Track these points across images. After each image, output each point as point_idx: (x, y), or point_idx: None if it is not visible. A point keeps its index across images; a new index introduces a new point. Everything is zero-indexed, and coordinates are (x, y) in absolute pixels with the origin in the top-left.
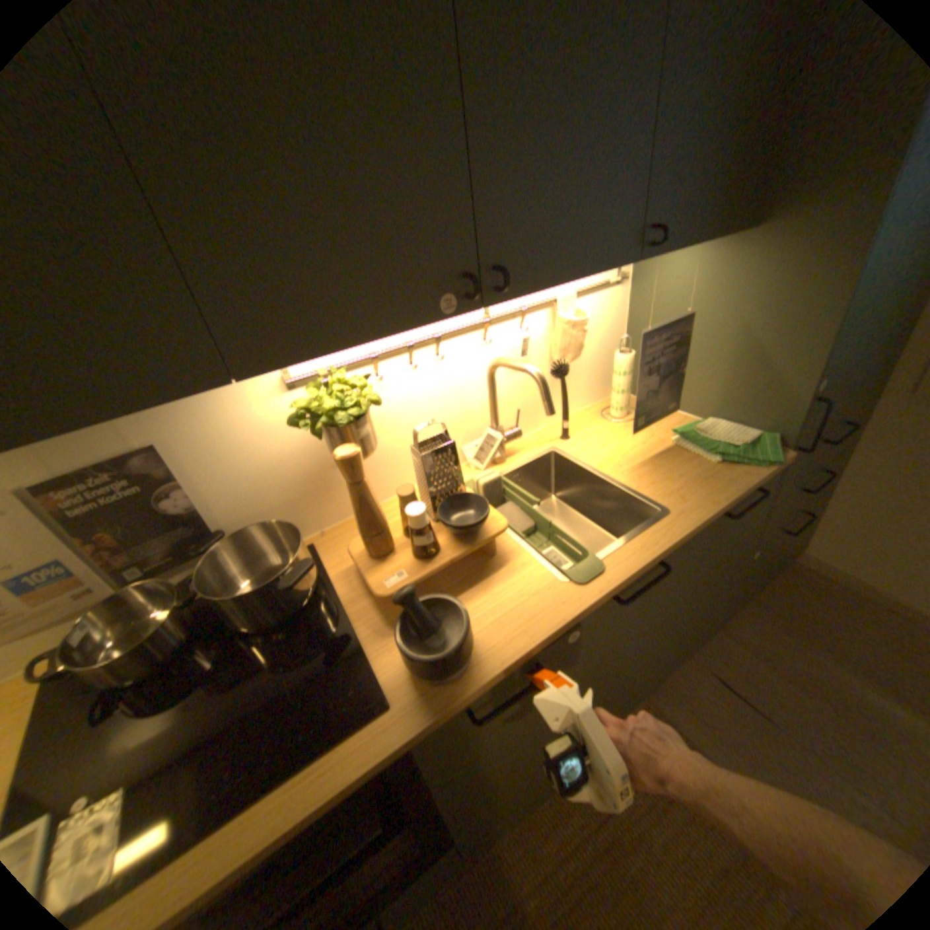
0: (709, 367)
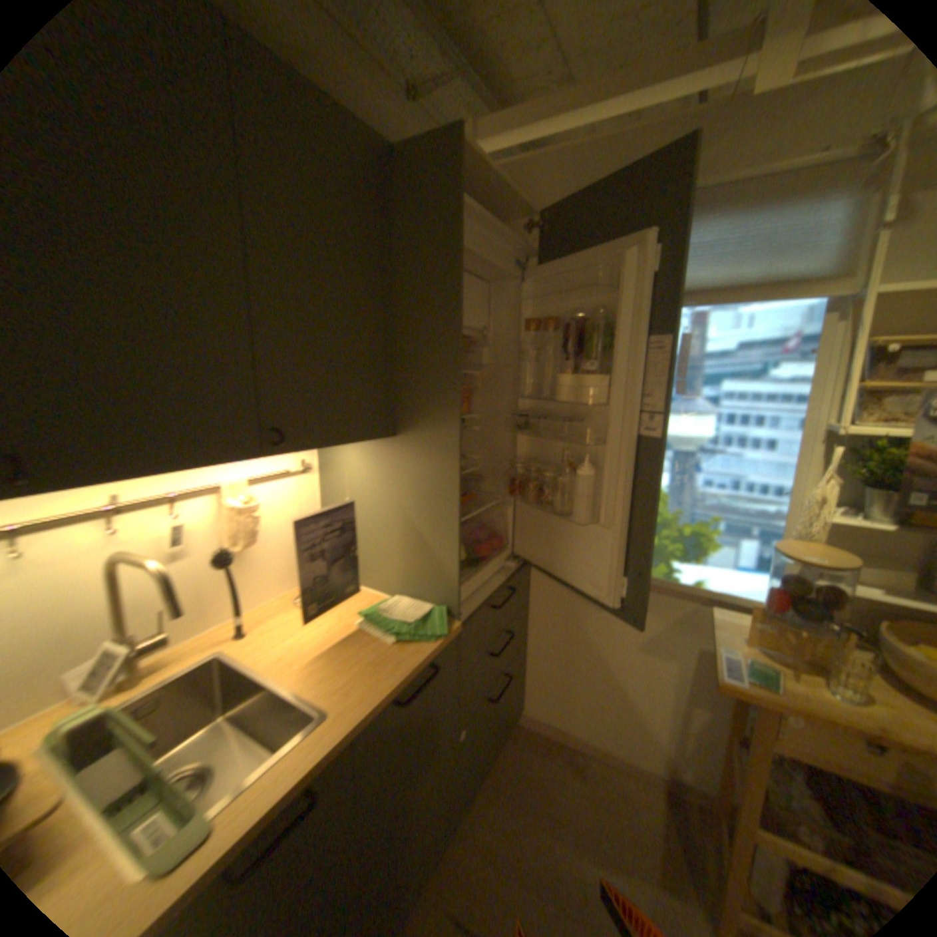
0: (387, 549)
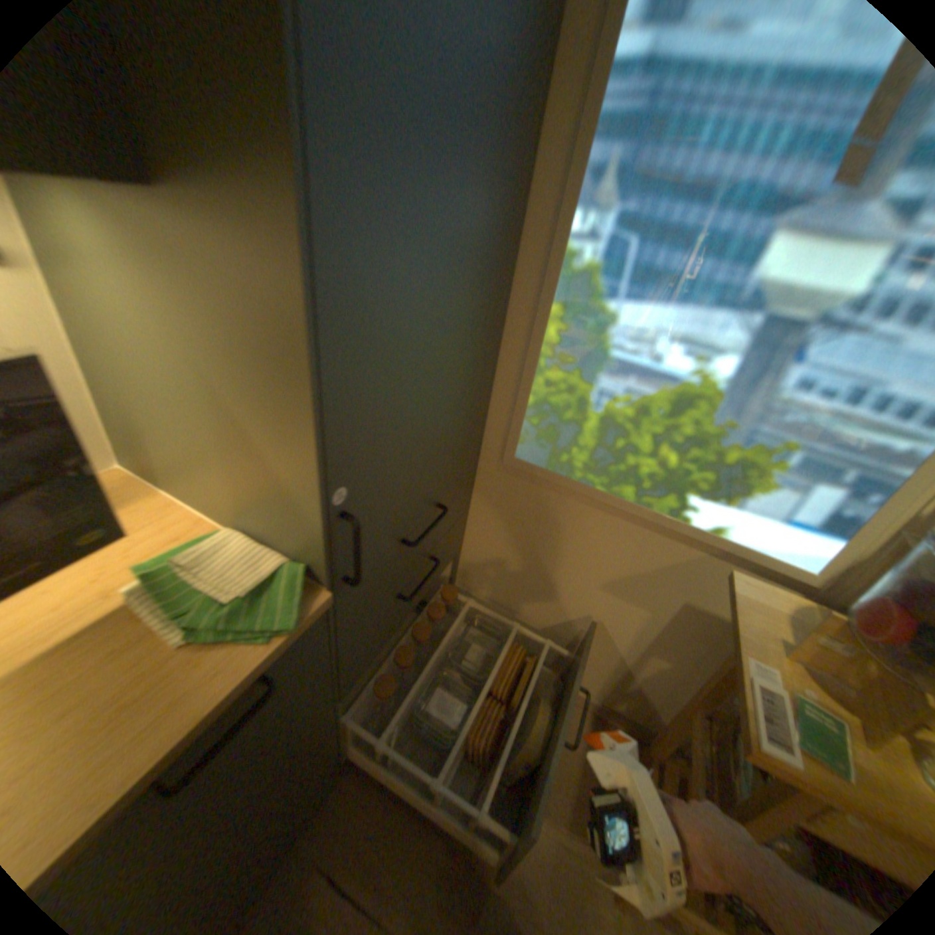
0: (198, 447)
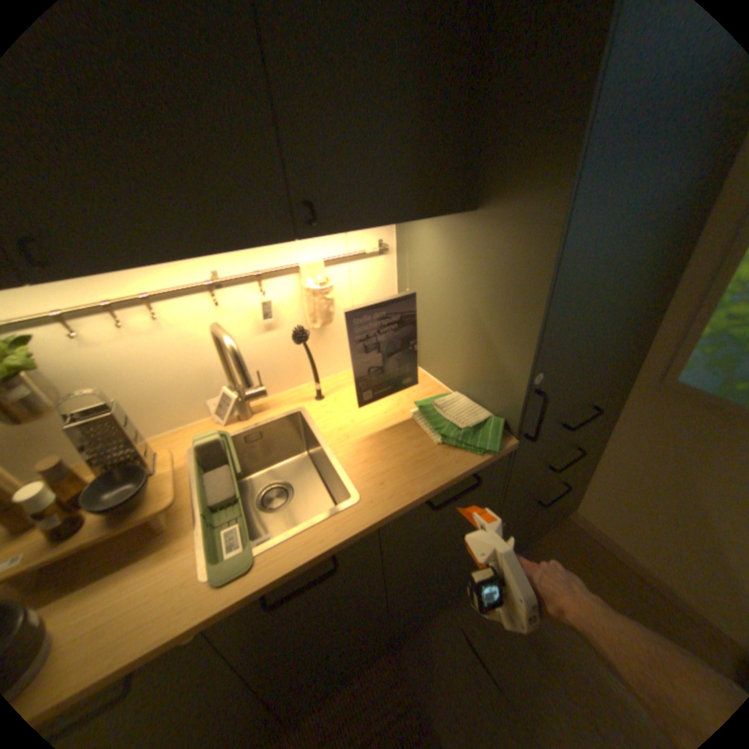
0: (453, 343)
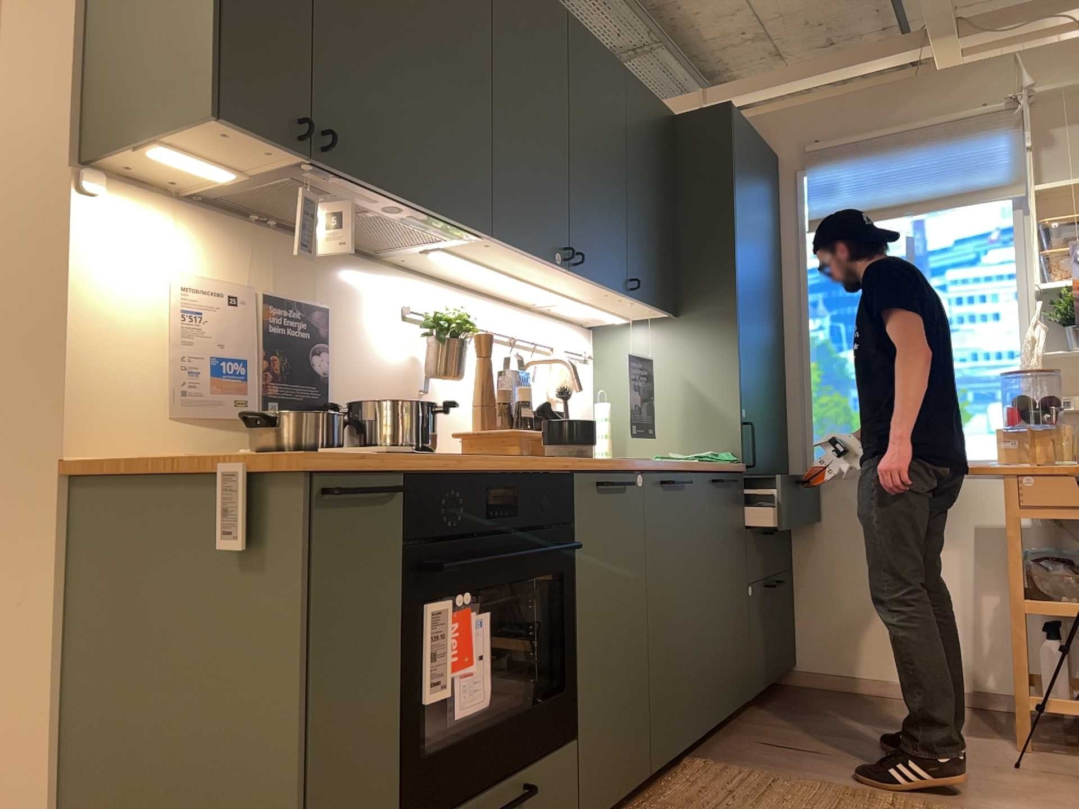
0: (669, 417)
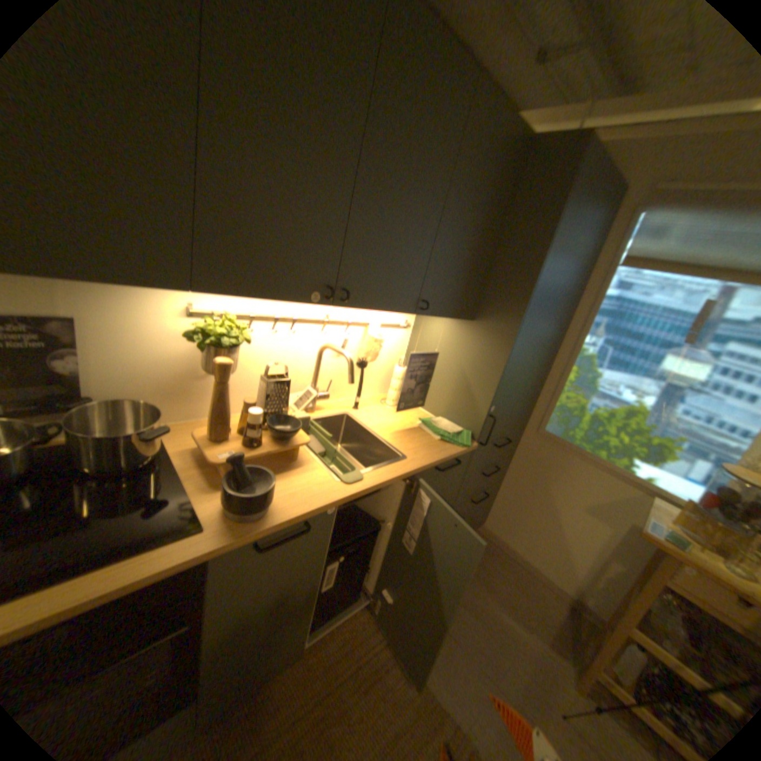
0: (443, 388)
